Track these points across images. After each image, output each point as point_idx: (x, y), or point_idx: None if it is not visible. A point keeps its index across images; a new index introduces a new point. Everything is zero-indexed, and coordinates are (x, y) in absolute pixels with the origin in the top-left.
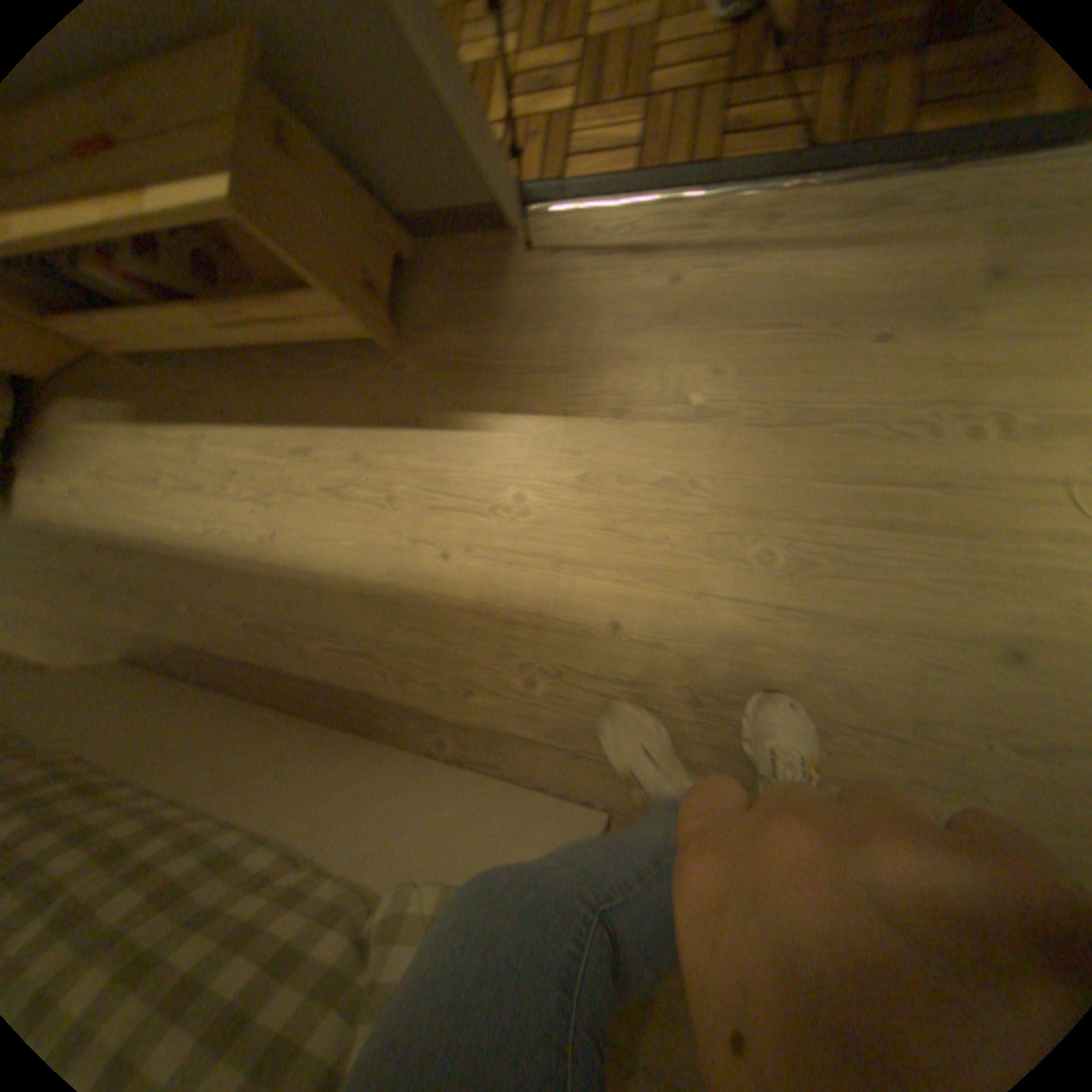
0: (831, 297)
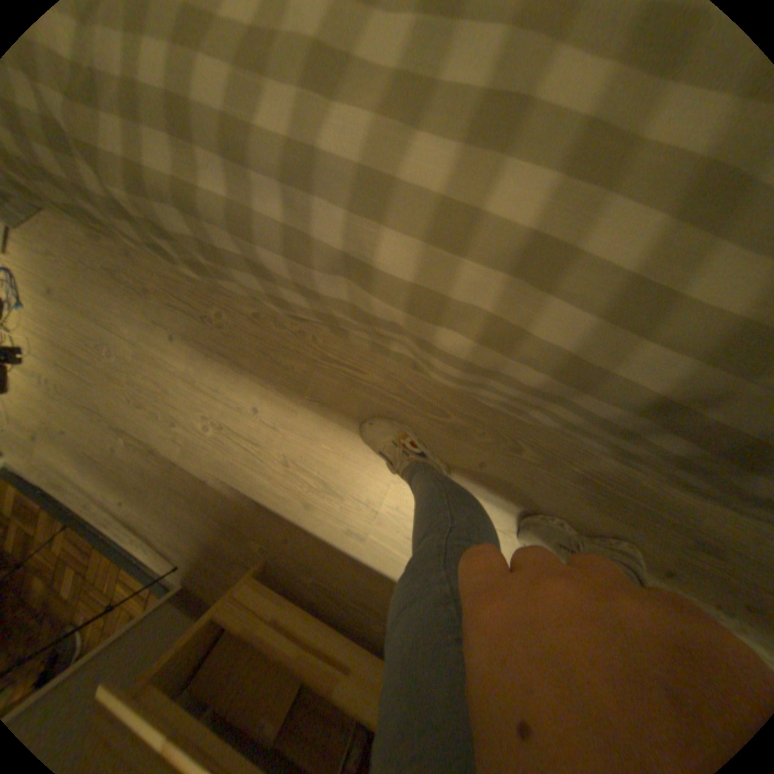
0: (75, 456)
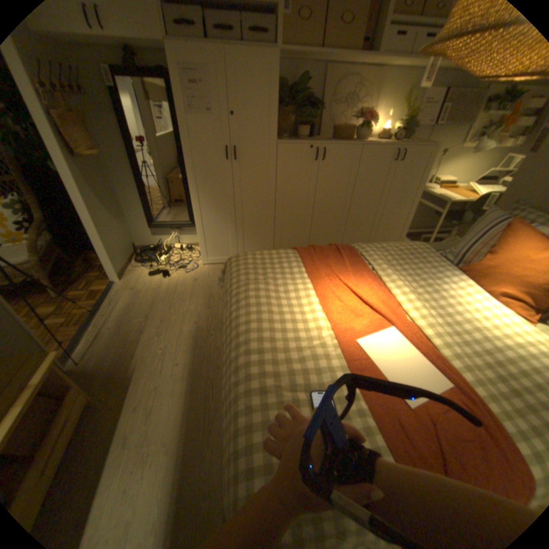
0: (127, 304)
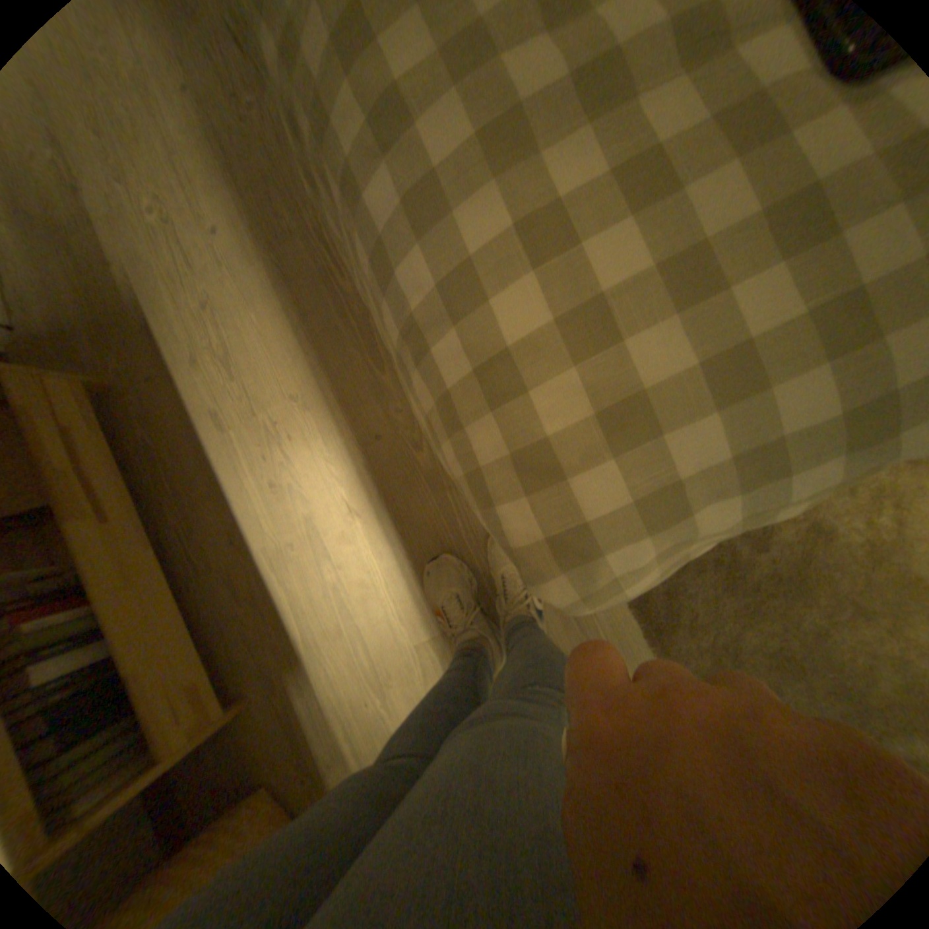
0: None
